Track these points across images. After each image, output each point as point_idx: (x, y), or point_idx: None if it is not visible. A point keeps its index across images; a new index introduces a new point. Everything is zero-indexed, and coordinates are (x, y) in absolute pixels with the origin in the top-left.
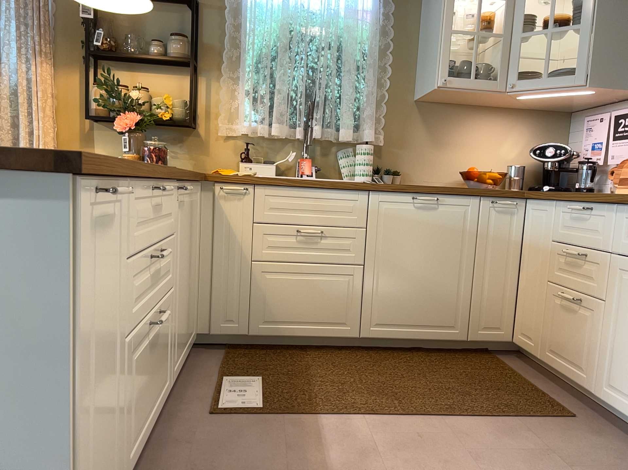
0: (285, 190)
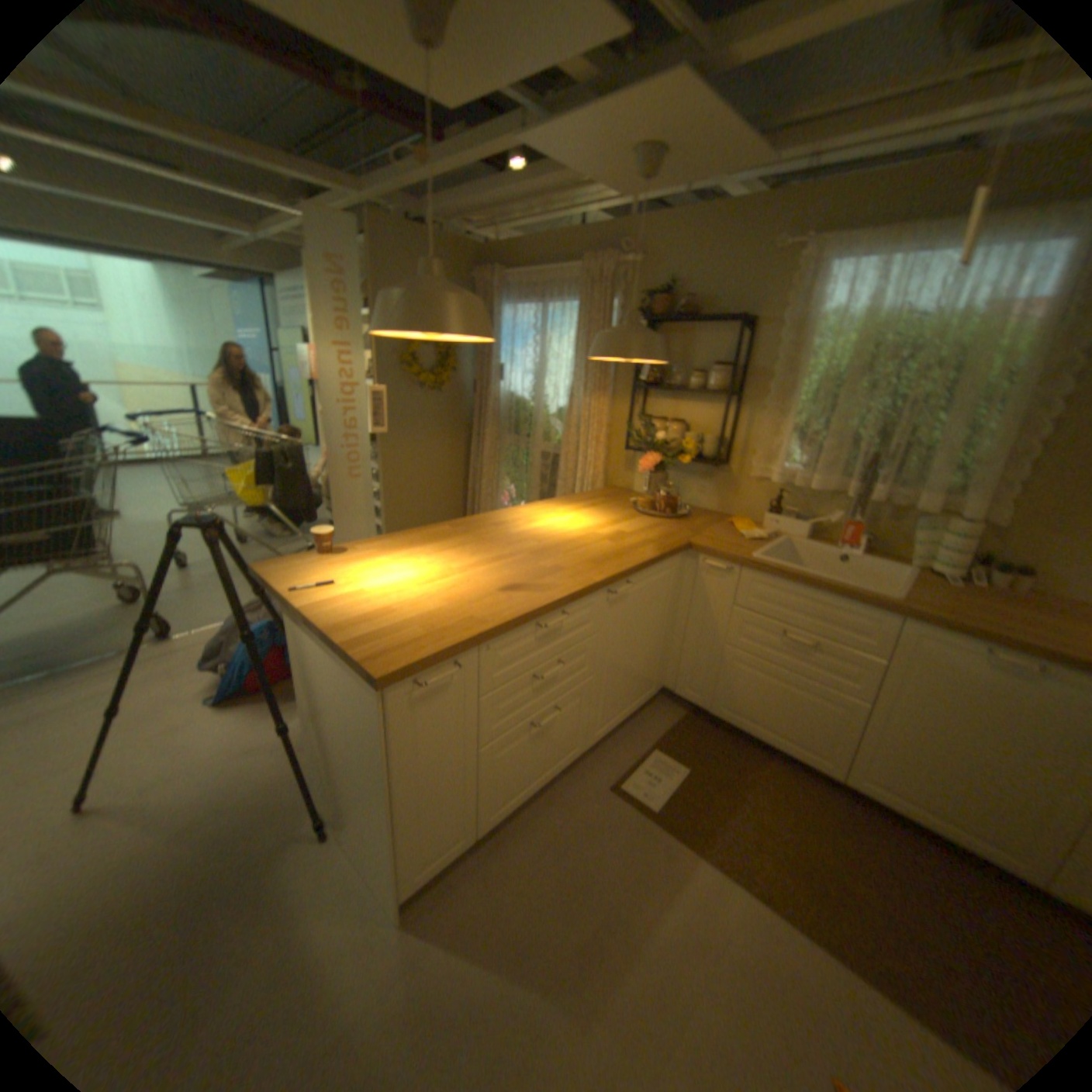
0: (778, 582)
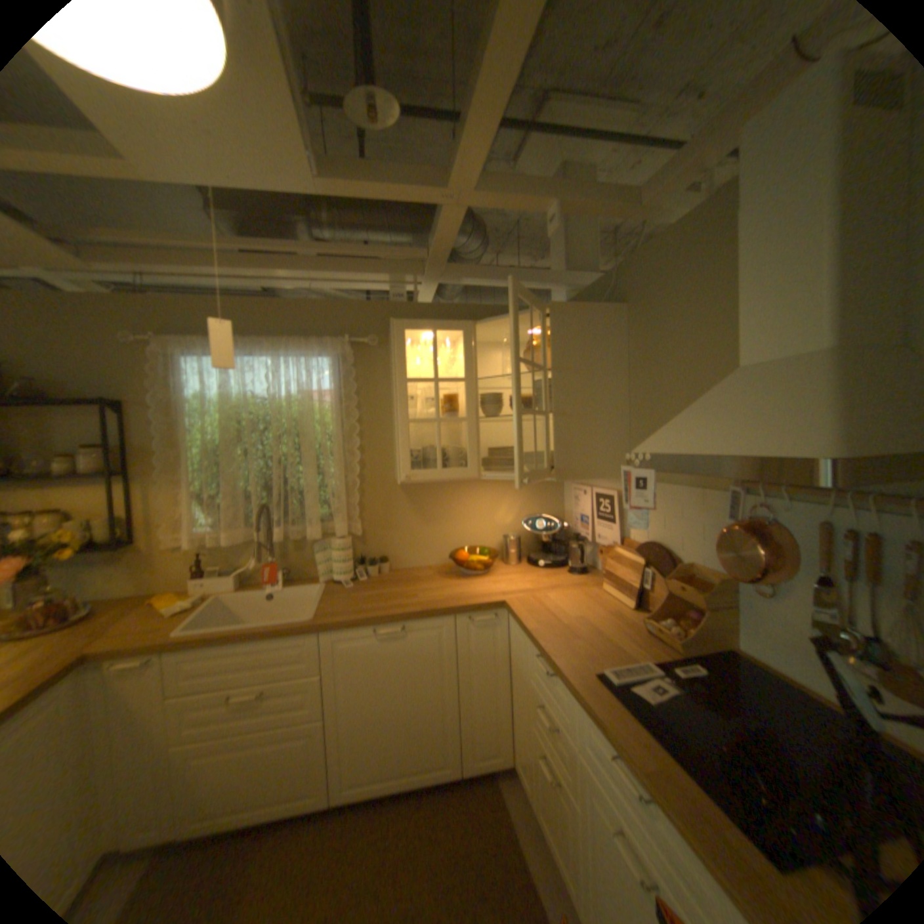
0: (203, 653)
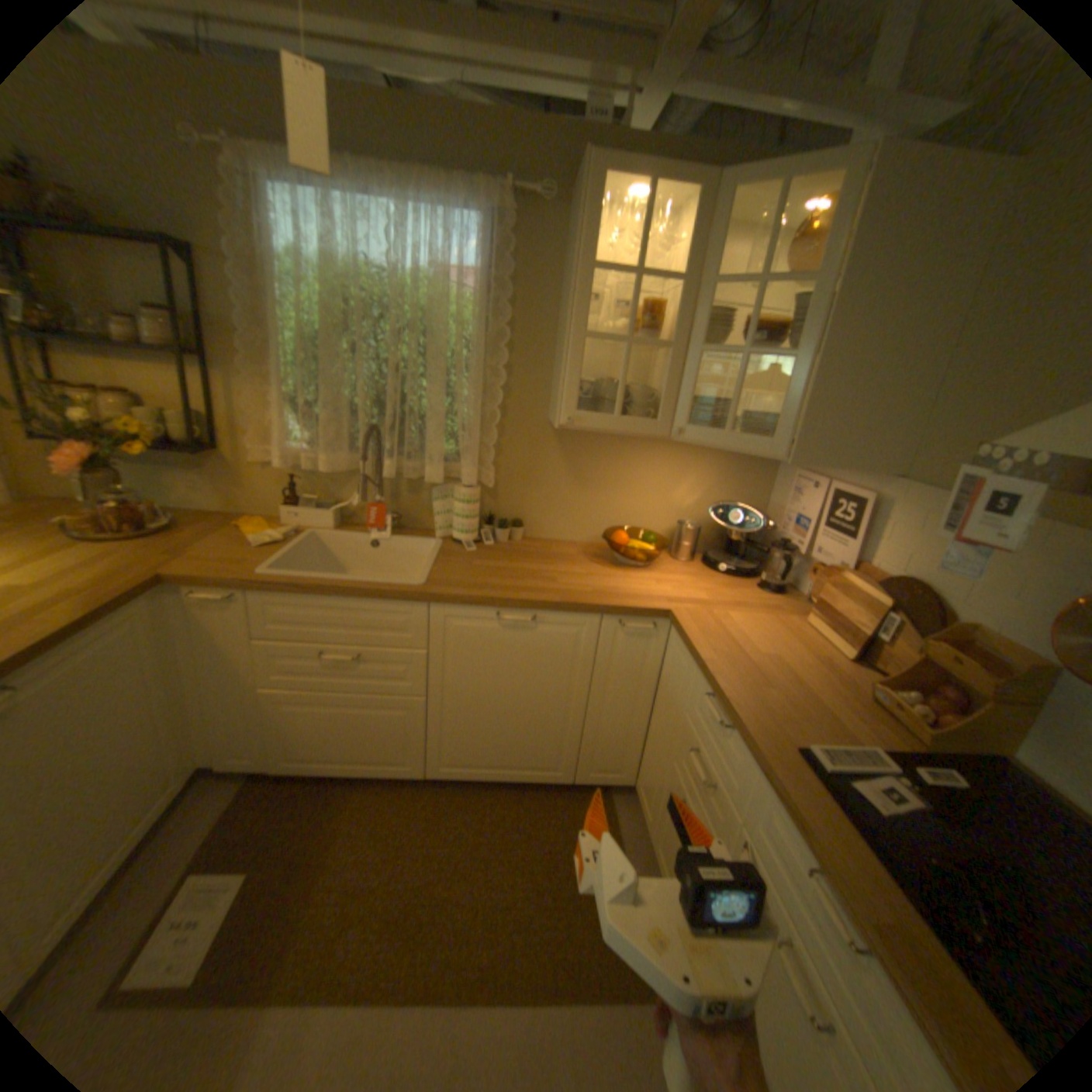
0: (294, 598)
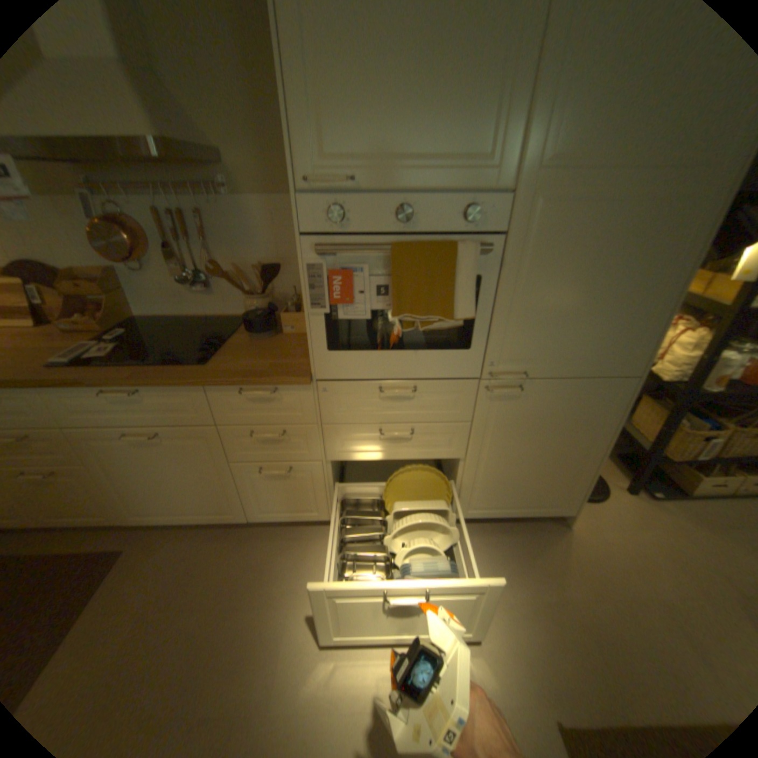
0: None
